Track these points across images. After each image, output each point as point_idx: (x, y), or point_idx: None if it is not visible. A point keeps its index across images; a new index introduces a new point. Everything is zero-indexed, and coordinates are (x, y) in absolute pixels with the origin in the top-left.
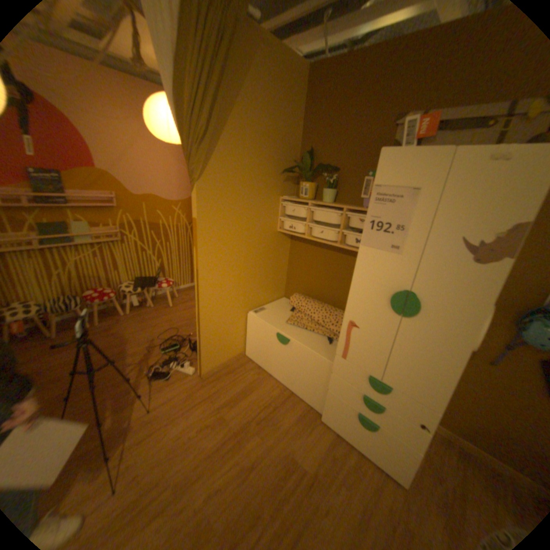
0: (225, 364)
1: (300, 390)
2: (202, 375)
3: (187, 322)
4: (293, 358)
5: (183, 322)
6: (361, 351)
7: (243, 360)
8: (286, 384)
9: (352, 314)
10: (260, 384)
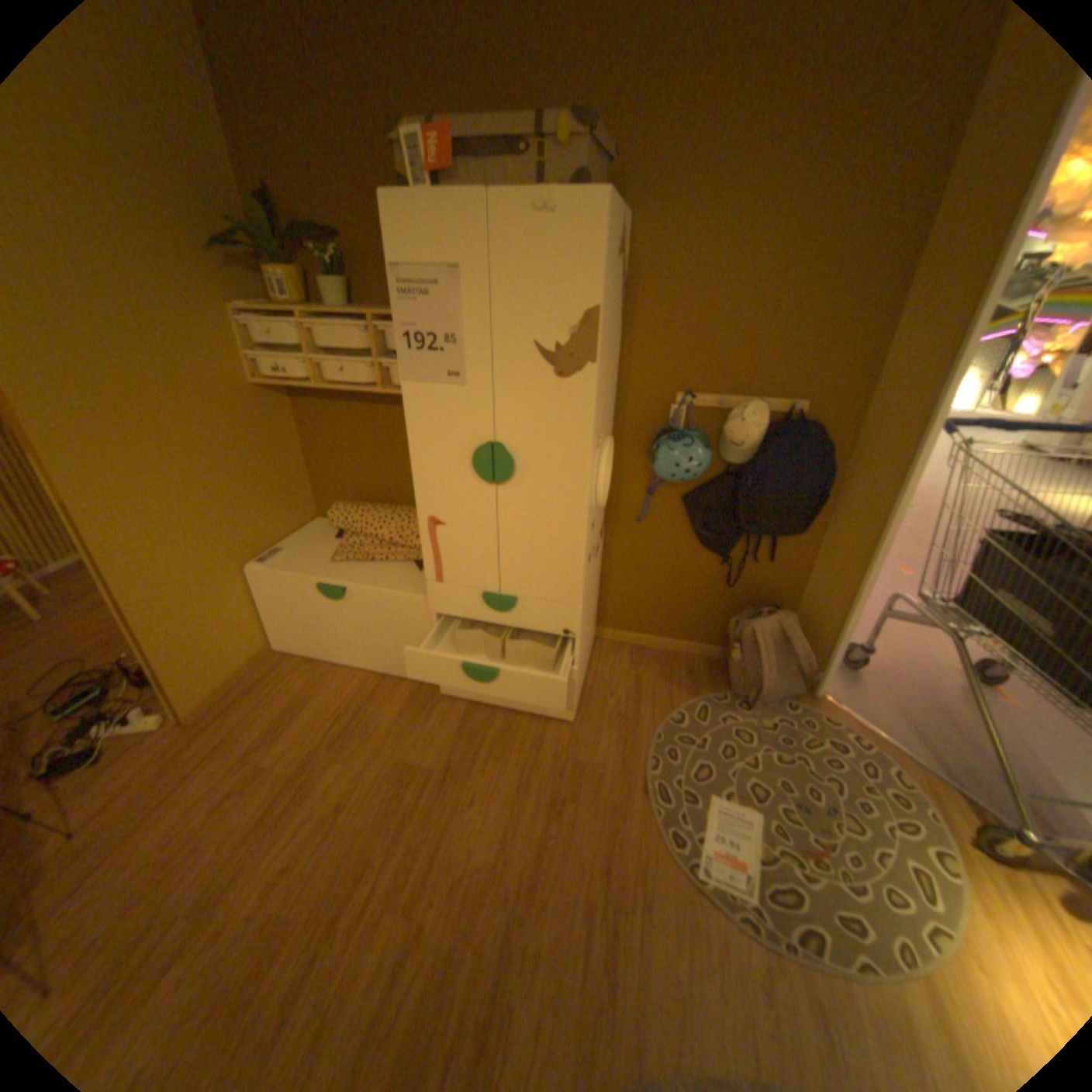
0: (230, 683)
1: (395, 665)
2: (183, 721)
3: (103, 639)
4: (363, 617)
5: (90, 643)
6: (461, 561)
7: (270, 662)
8: (368, 667)
9: (428, 507)
10: (319, 687)
